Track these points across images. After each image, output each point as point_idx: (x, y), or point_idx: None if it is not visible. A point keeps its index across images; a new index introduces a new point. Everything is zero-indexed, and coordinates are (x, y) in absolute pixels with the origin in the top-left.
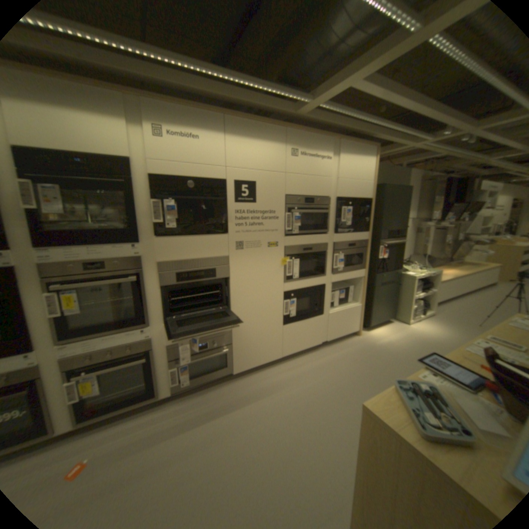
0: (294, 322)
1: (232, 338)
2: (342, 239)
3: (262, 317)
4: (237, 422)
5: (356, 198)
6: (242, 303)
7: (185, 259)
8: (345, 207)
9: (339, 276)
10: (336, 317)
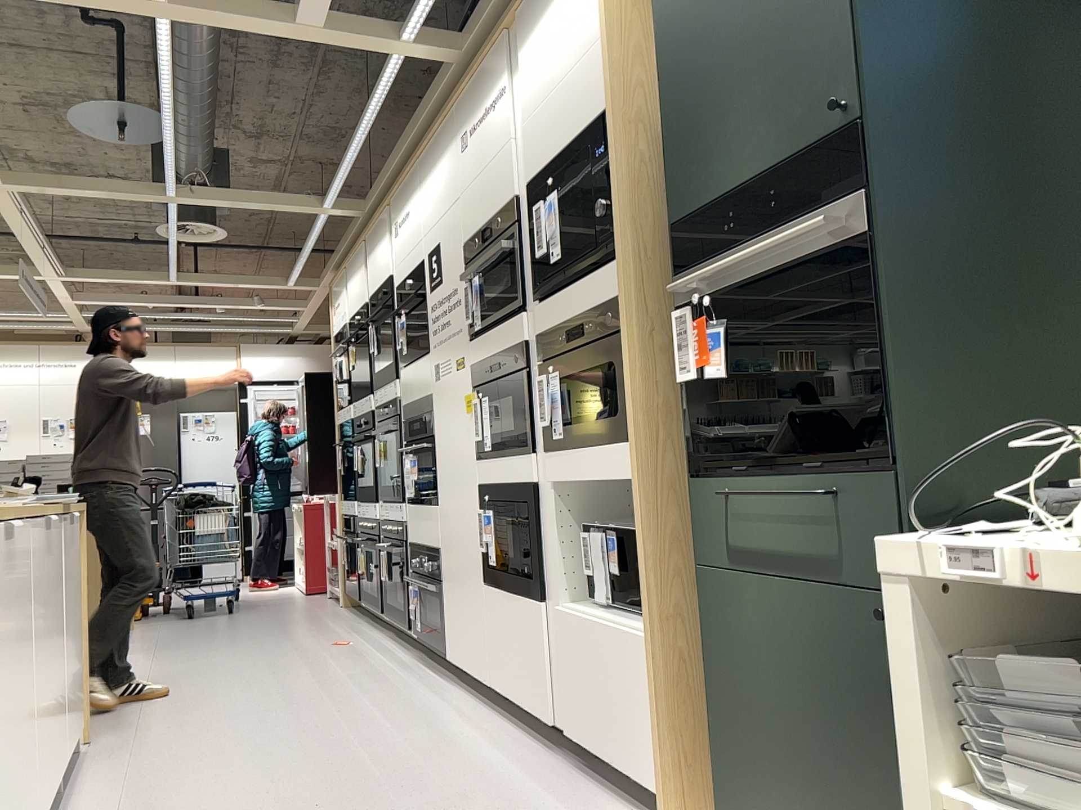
0: (498, 586)
1: (442, 570)
2: (555, 317)
3: (463, 541)
4: (344, 692)
5: (571, 145)
6: (444, 494)
7: (418, 401)
8: (541, 201)
9: (565, 461)
10: (577, 643)
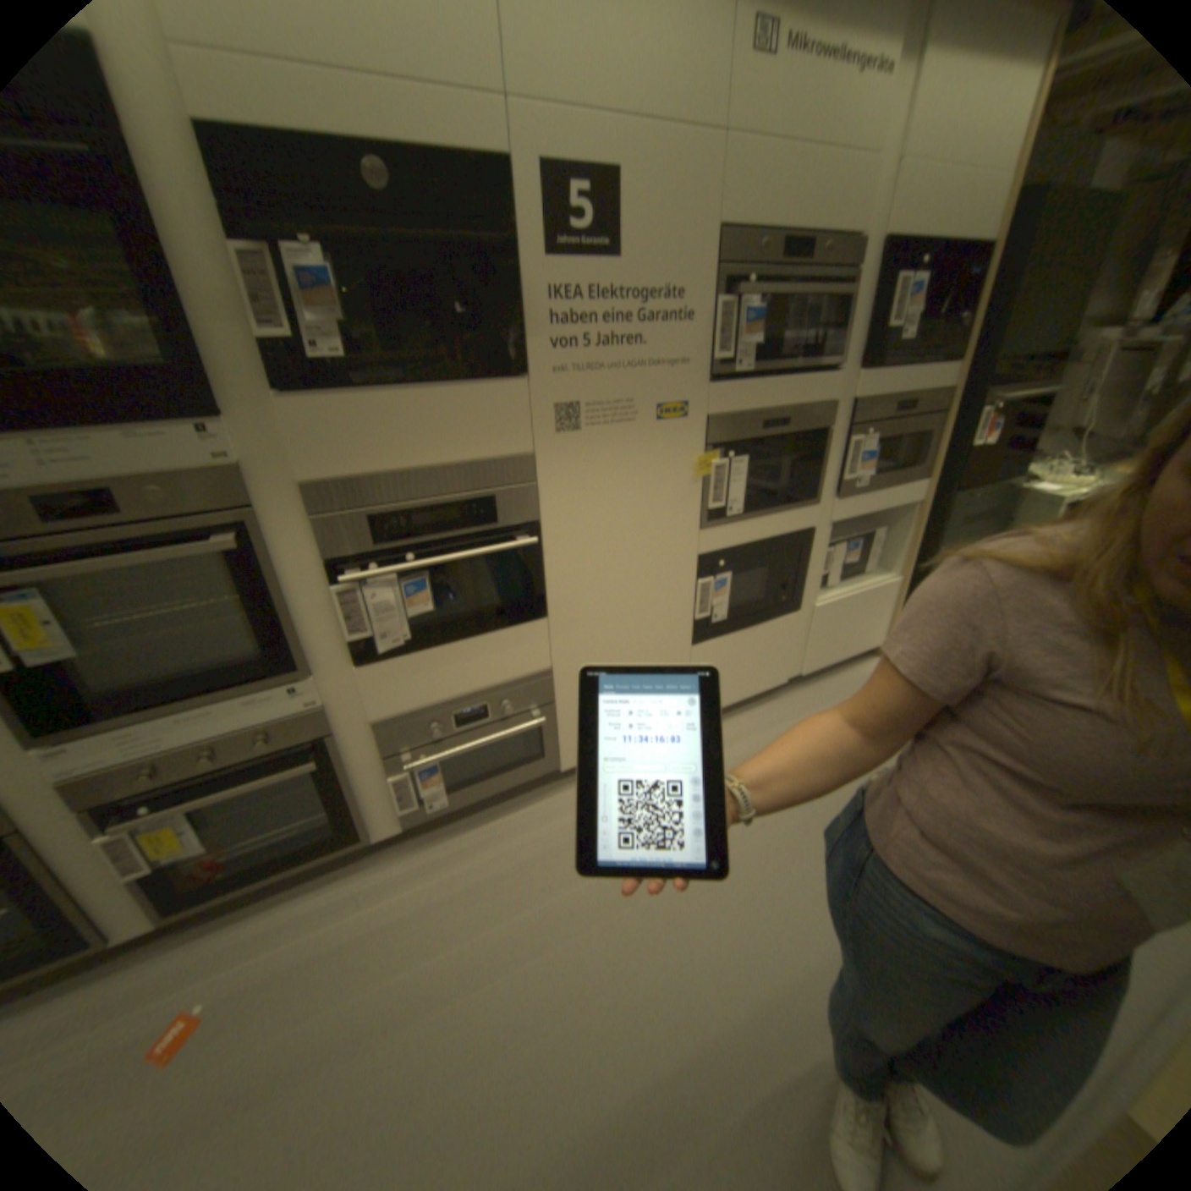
0: (722, 634)
1: (556, 688)
2: (884, 389)
3: (639, 628)
4: (580, 904)
5: (948, 239)
6: (581, 594)
7: (396, 469)
8: (911, 273)
9: (859, 502)
10: (834, 615)
